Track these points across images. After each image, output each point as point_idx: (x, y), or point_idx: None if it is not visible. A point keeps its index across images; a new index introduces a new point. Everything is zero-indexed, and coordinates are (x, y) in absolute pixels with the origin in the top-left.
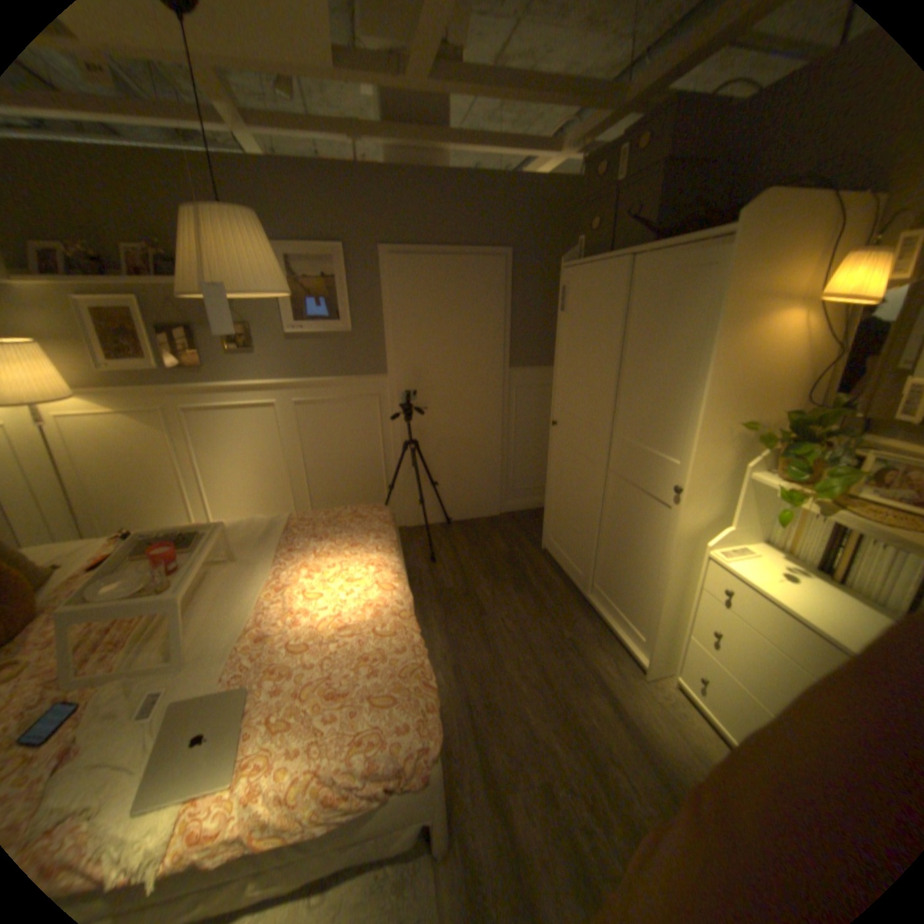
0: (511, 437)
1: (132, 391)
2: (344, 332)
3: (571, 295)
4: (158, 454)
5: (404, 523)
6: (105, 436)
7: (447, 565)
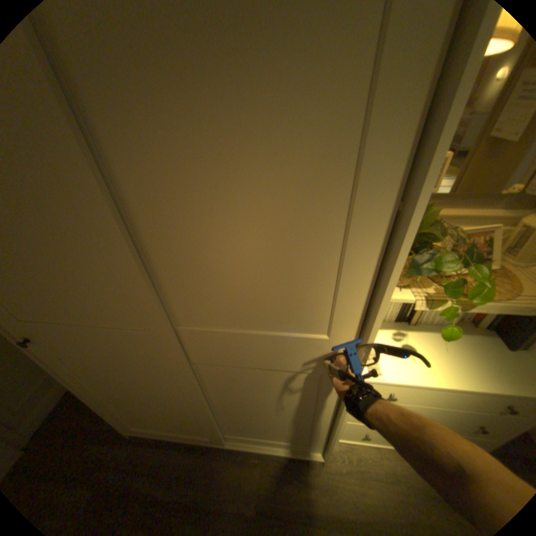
0: None
1: None
2: None
3: None
4: None
5: None
6: None
7: None
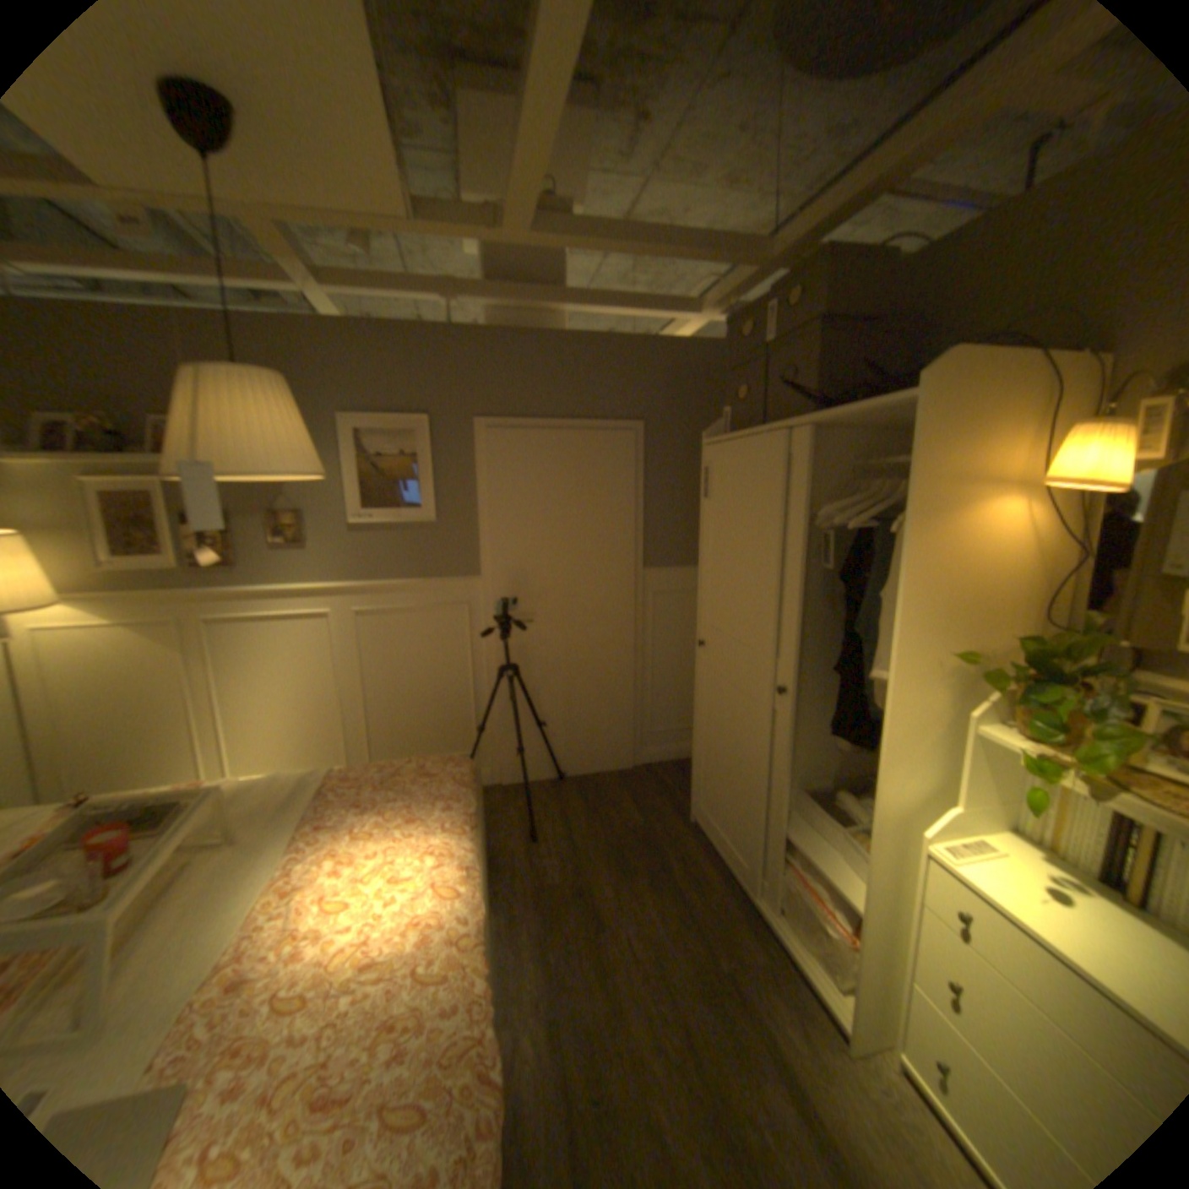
0: (646, 659)
1: (137, 596)
2: (425, 522)
3: (716, 478)
4: (161, 681)
5: (498, 779)
6: (92, 656)
7: (553, 846)
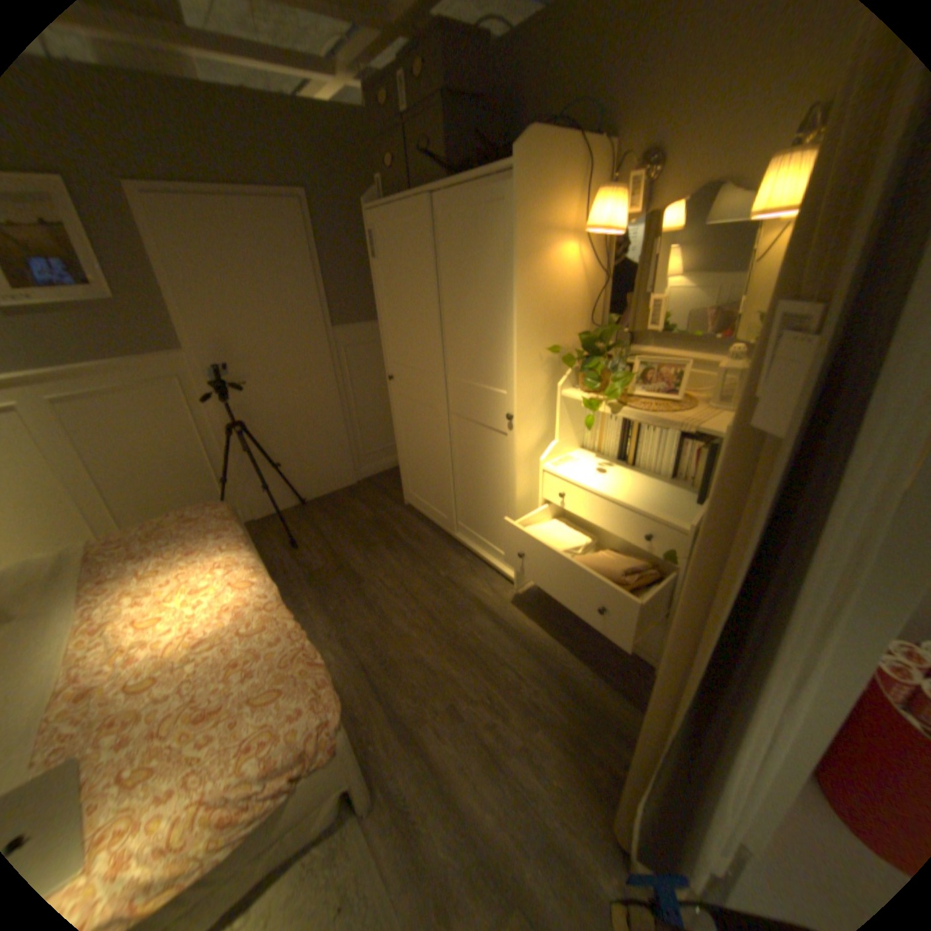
0: (350, 400)
1: None
2: (103, 299)
3: (379, 240)
4: None
5: (250, 515)
6: None
7: (310, 546)
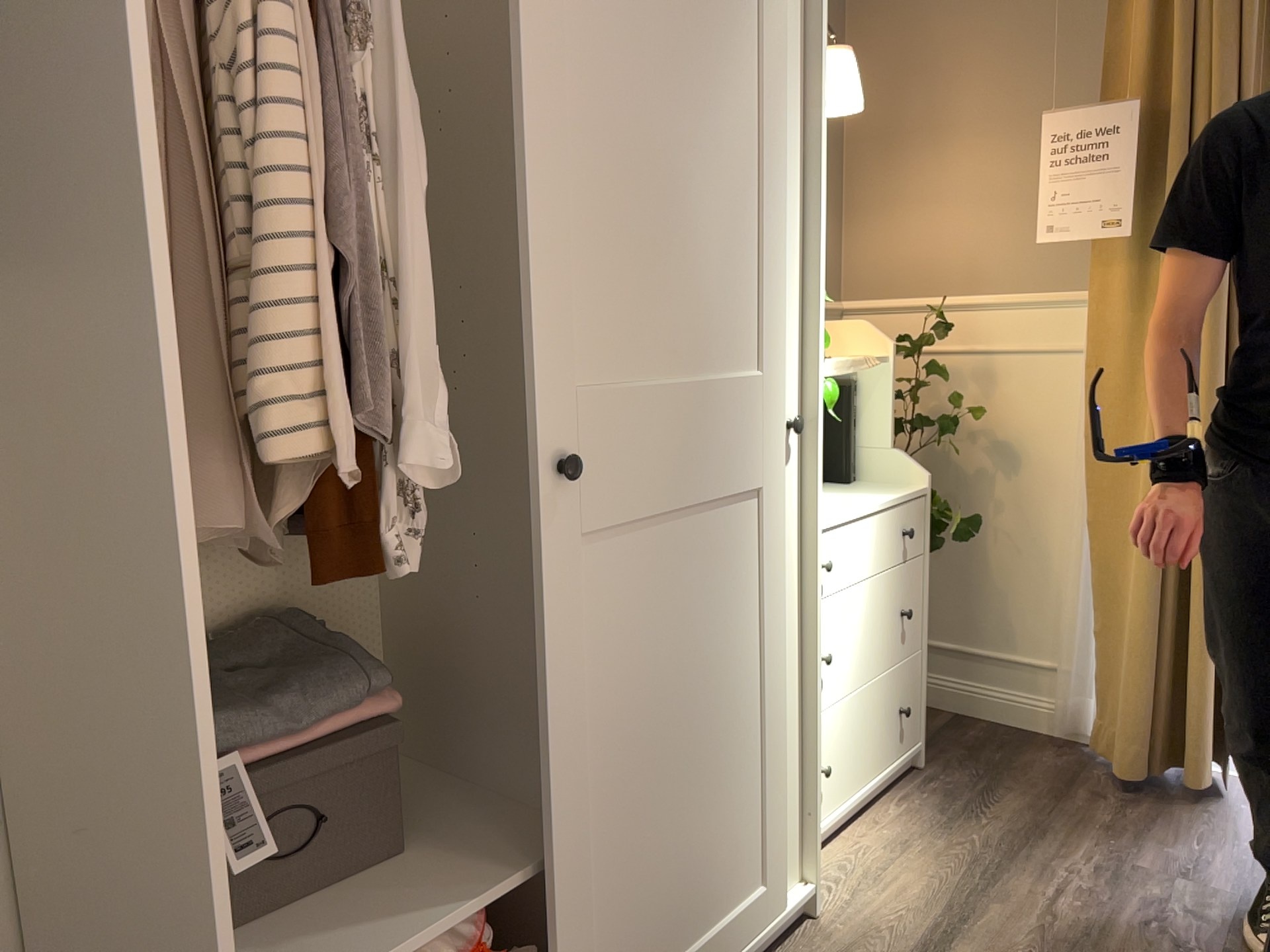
0: None
1: None
2: None
3: None
4: None
5: None
6: None
7: None
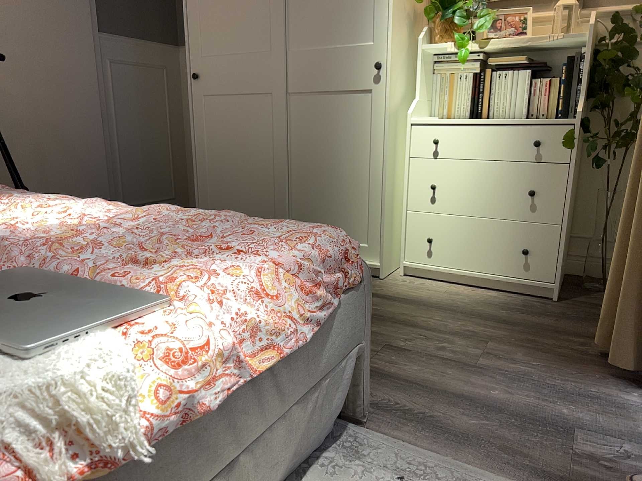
0: (114, 129)
1: None
2: None
3: None
4: None
5: None
6: None
7: None
